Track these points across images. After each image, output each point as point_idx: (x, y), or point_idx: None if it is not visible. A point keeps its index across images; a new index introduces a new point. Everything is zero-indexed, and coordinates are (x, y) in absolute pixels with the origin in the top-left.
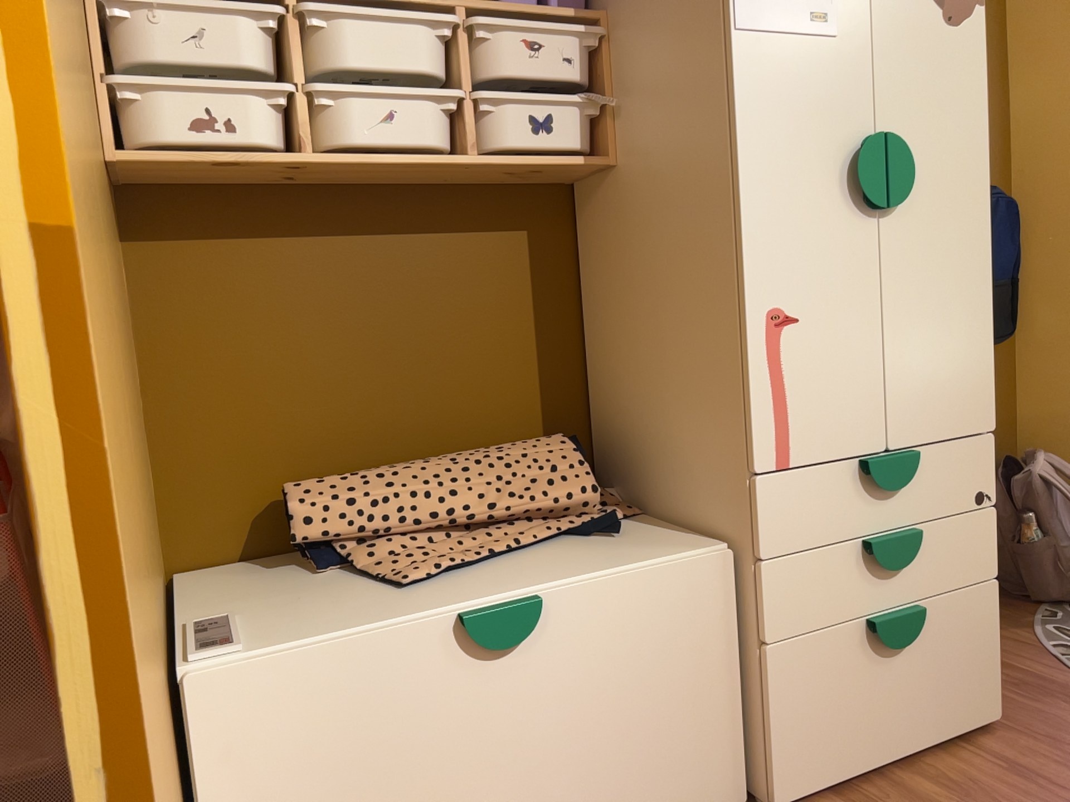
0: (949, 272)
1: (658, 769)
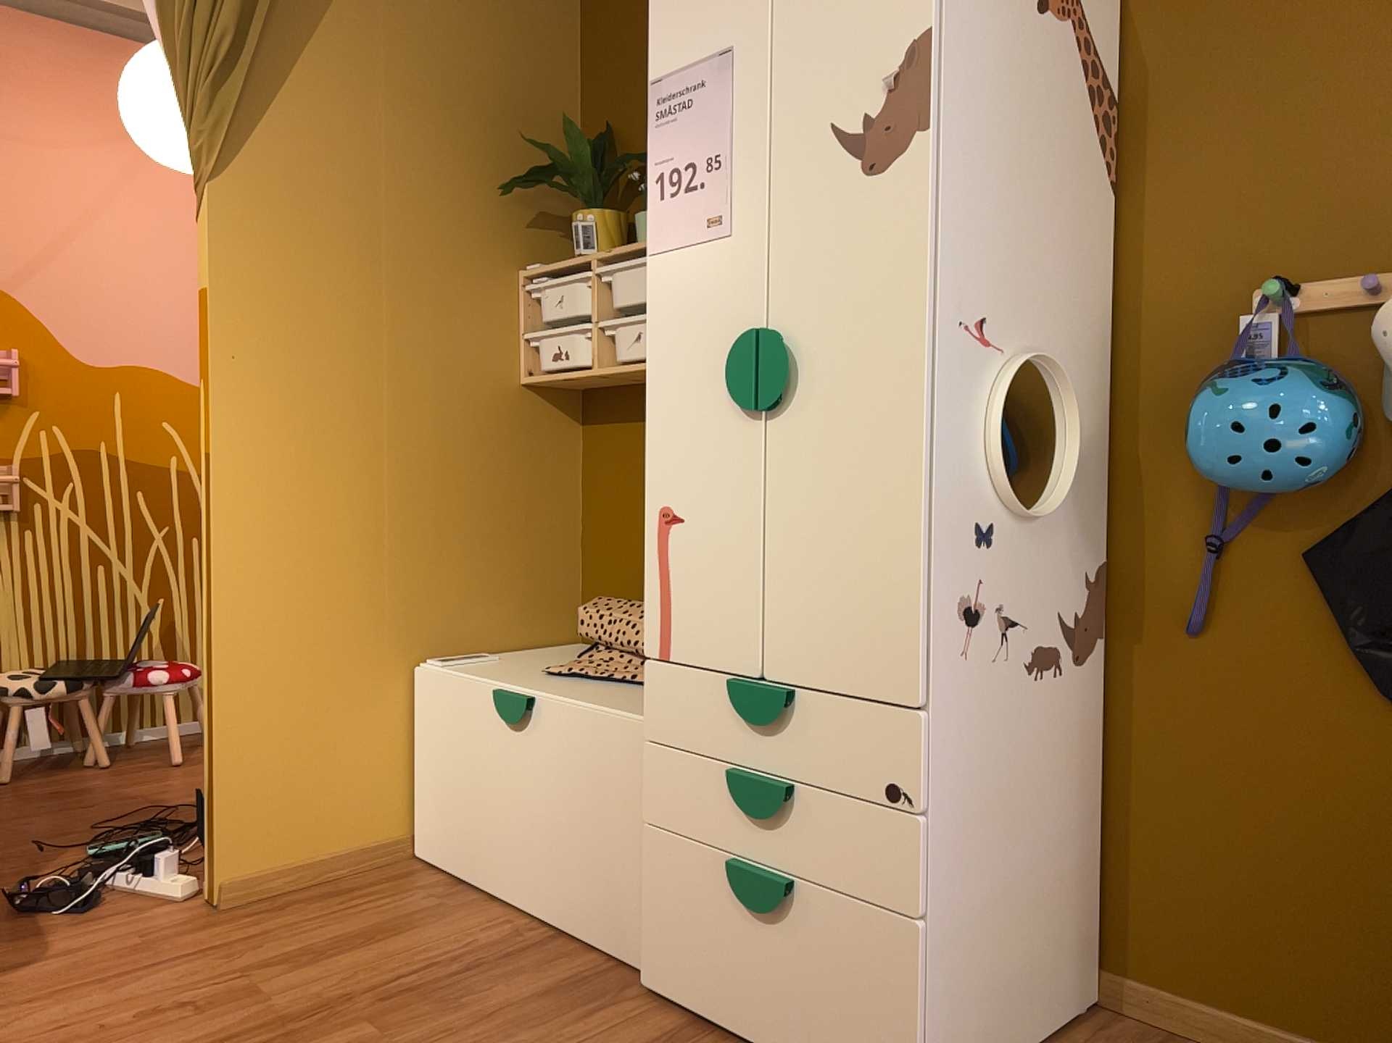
0: (853, 484)
1: (591, 885)
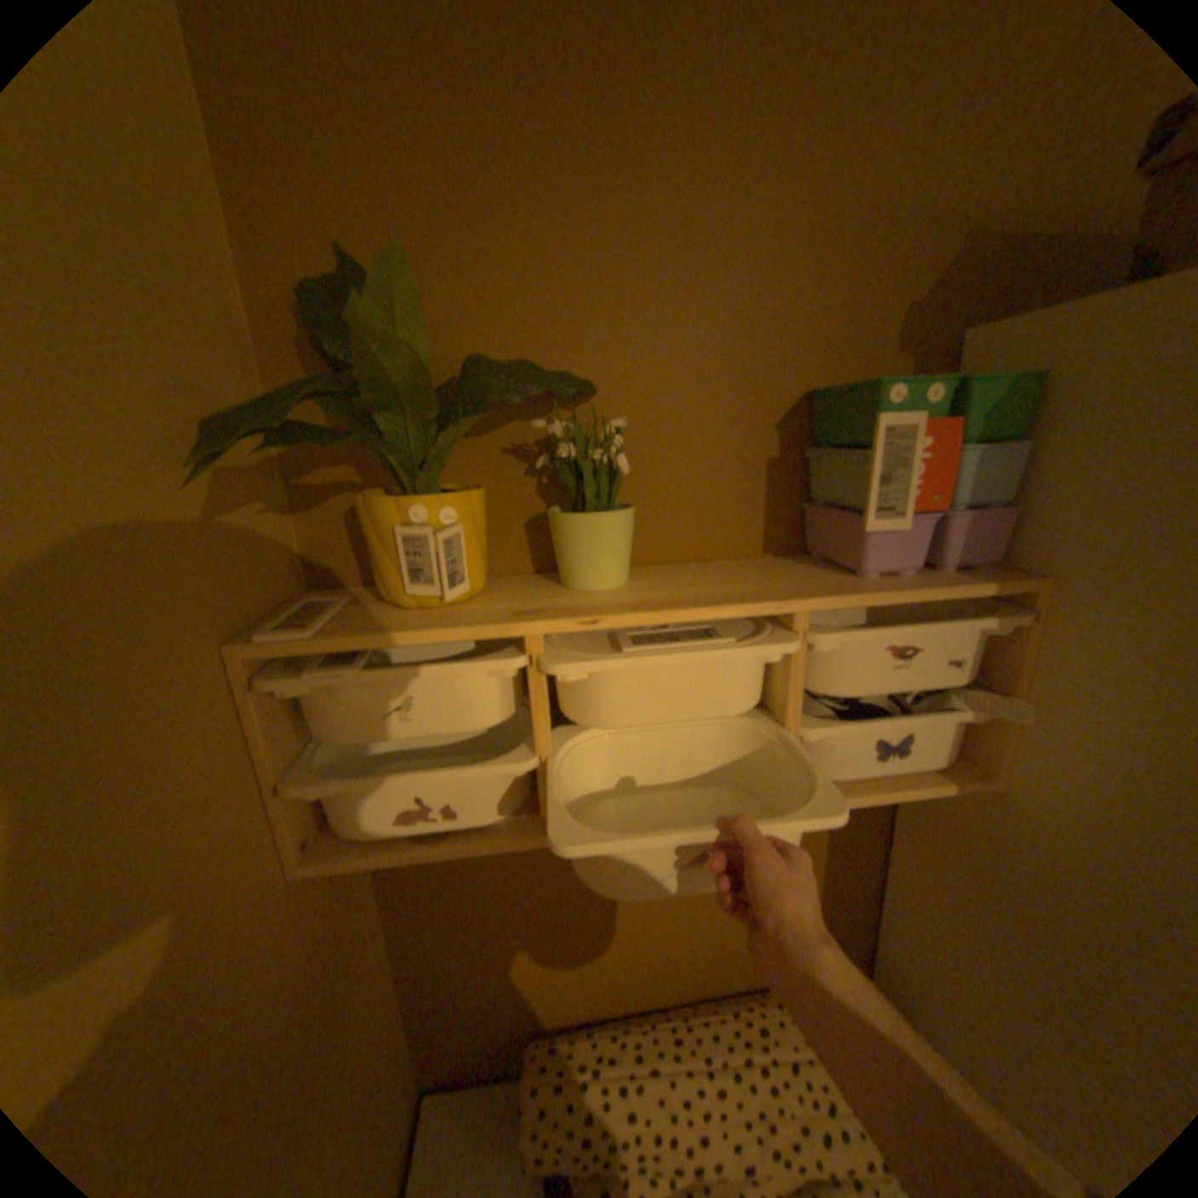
0: None
1: None
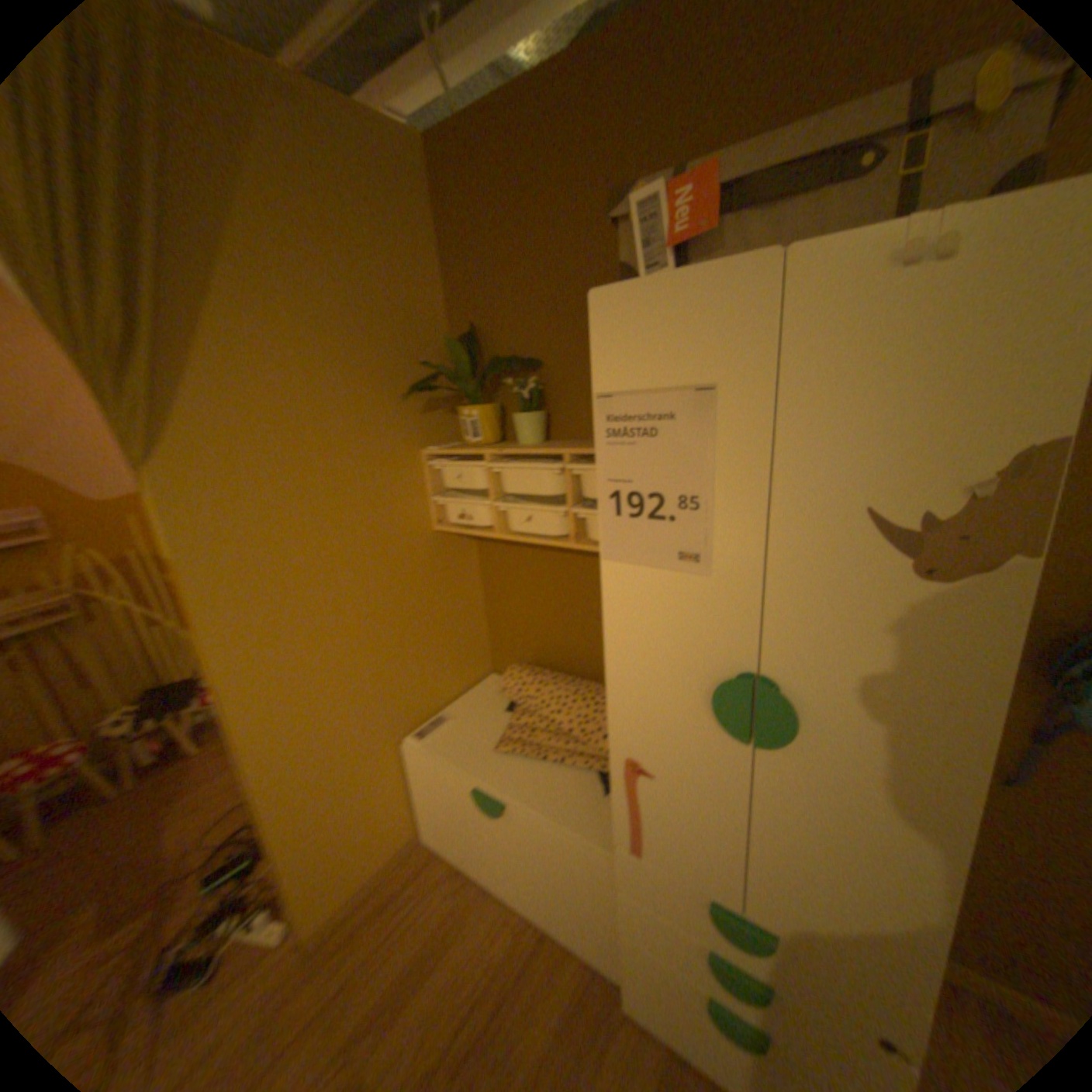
0: (864, 837)
1: (566, 923)
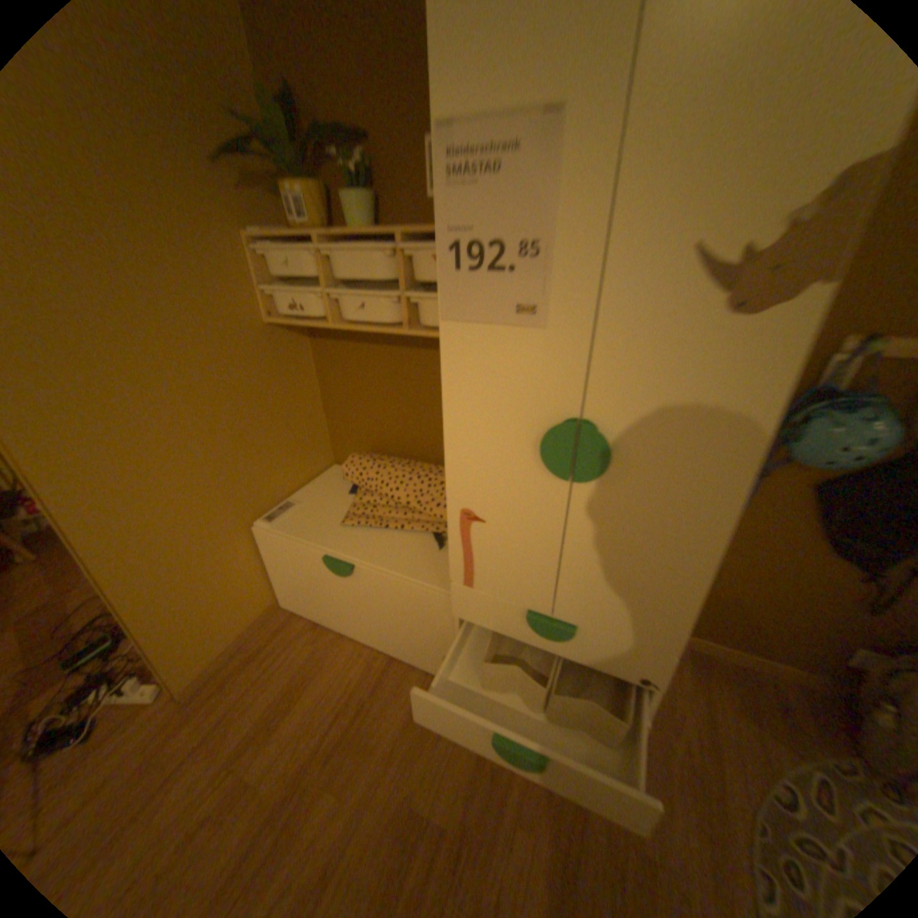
0: (651, 542)
1: (411, 646)
